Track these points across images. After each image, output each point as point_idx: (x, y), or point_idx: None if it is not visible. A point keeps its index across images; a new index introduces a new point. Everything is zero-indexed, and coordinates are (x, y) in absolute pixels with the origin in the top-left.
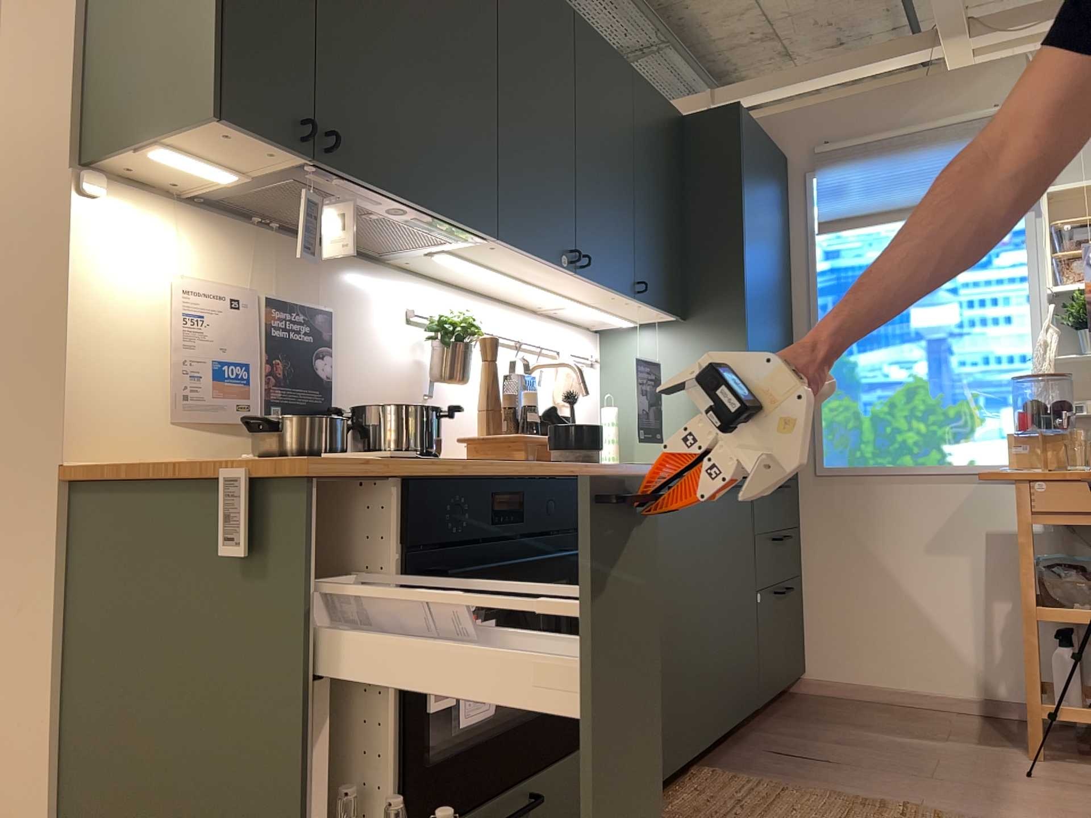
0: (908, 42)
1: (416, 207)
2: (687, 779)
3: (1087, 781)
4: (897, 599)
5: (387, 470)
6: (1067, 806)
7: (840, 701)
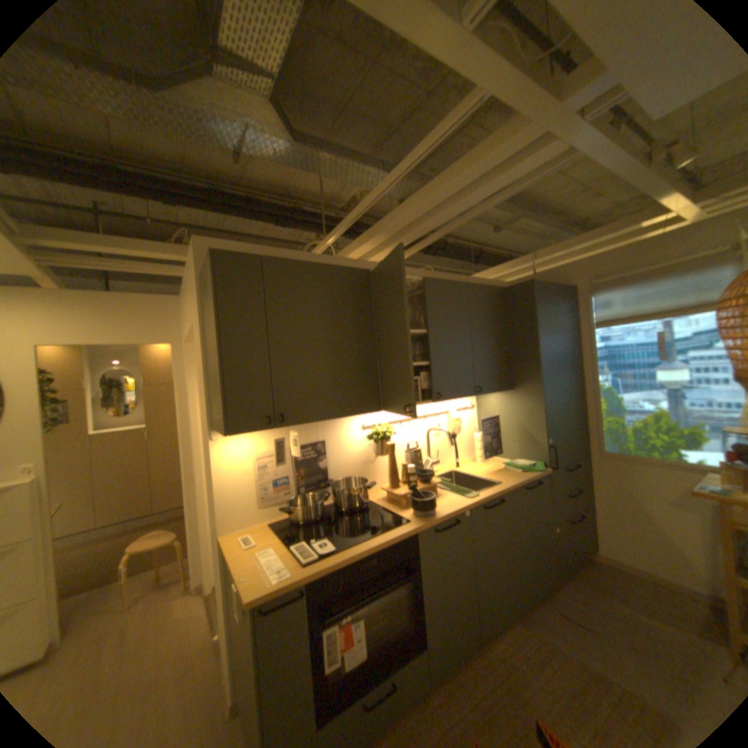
0: (651, 209)
1: (334, 418)
2: (507, 632)
3: None
4: (652, 528)
5: (292, 588)
6: None
7: (617, 574)
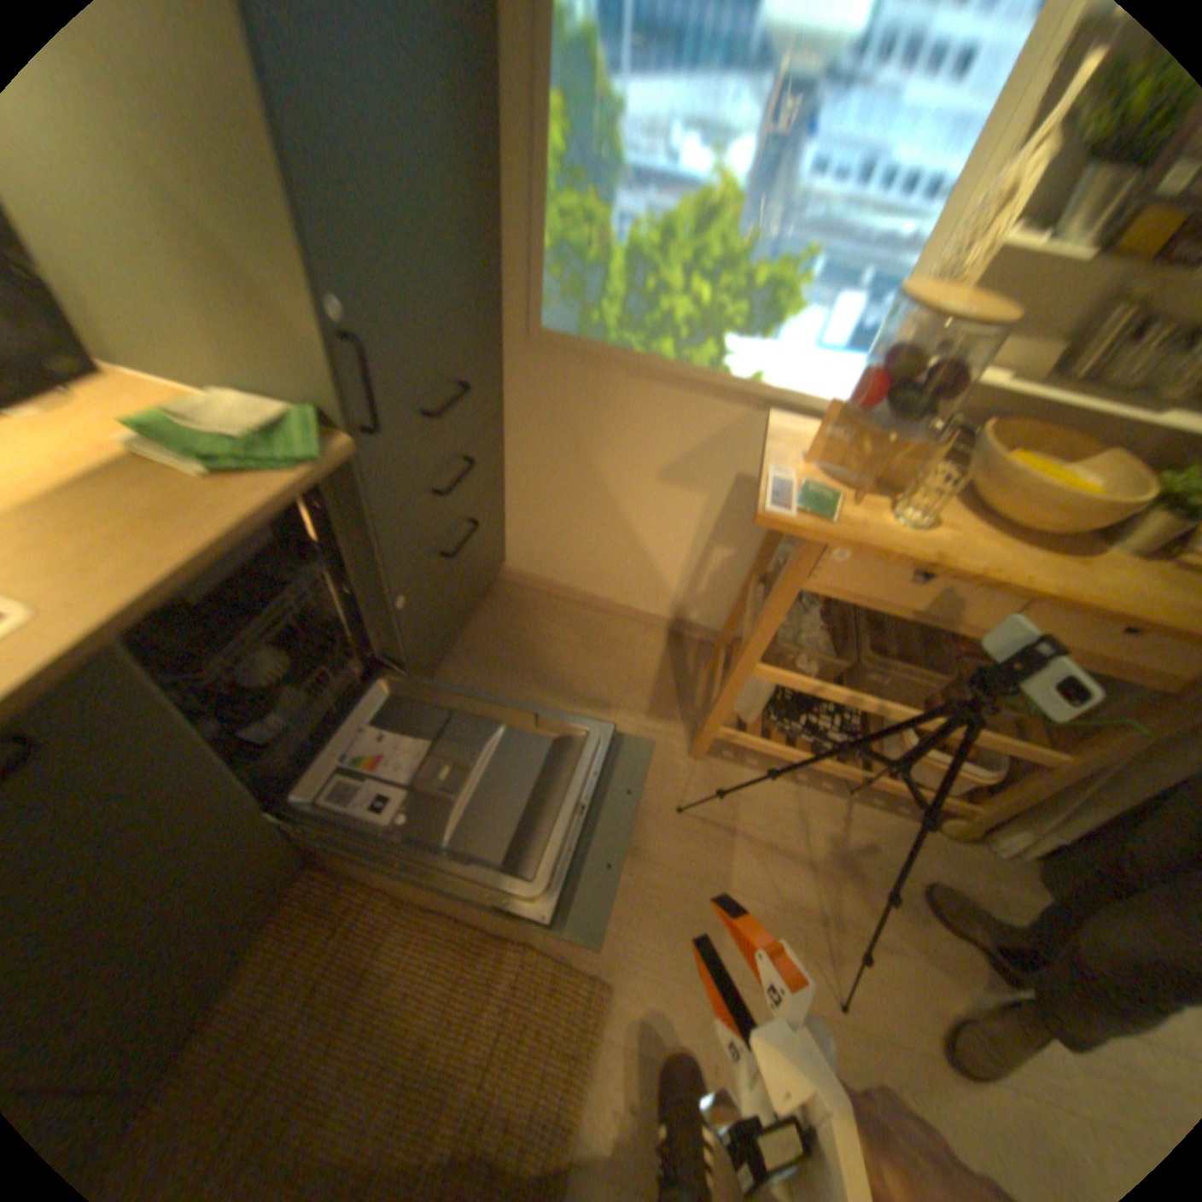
0: None
1: None
2: (263, 917)
3: (730, 812)
4: (611, 520)
5: None
6: (698, 897)
7: (533, 602)
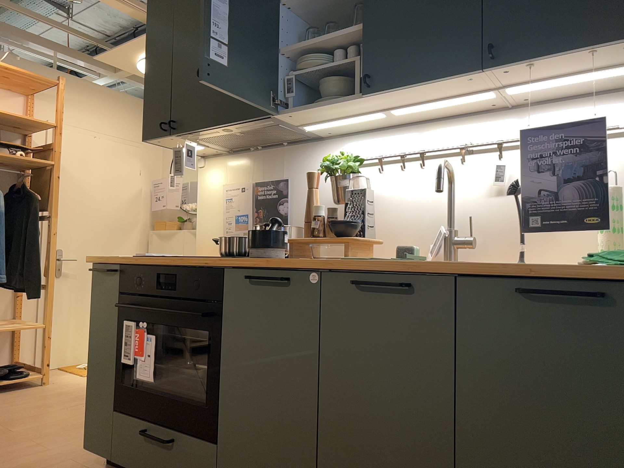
0: None
1: (222, 126)
2: None
3: None
4: None
5: (109, 261)
6: None
7: None
